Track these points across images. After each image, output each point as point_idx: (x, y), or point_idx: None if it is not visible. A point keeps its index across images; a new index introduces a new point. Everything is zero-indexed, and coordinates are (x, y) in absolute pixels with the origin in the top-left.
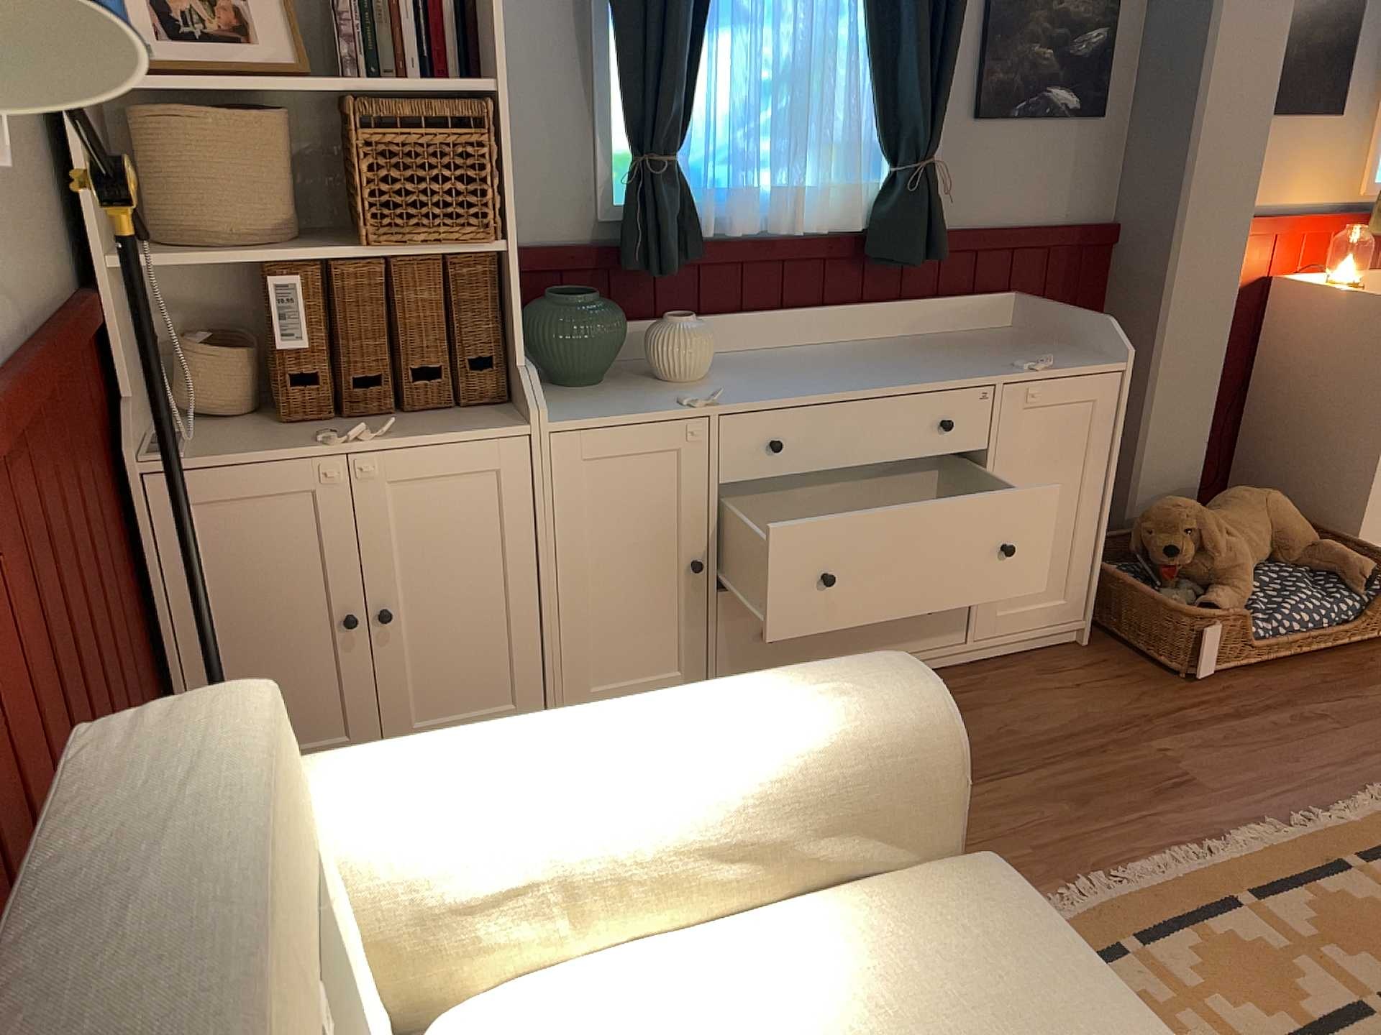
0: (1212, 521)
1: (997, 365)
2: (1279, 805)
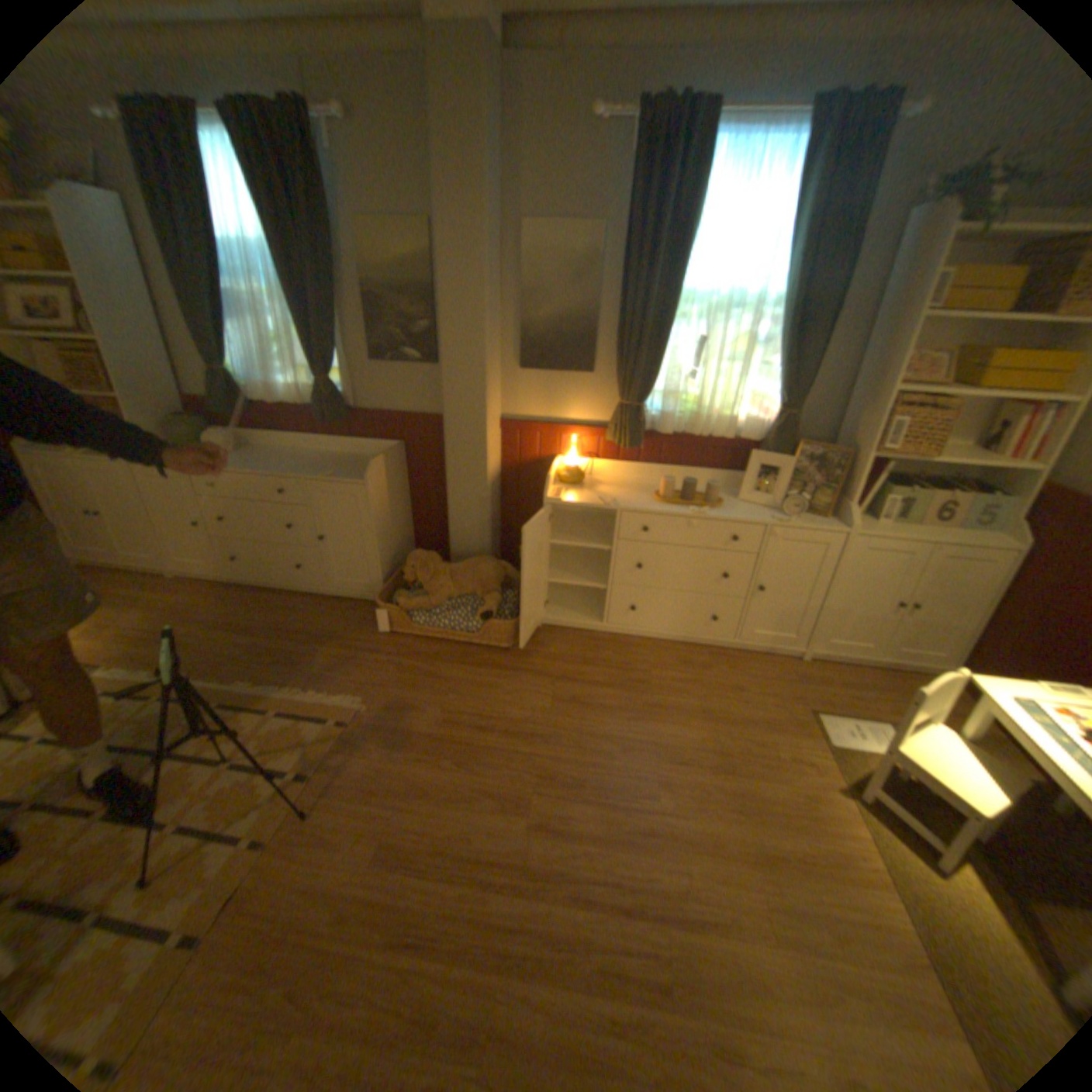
0: (427, 566)
1: (319, 472)
2: (303, 686)
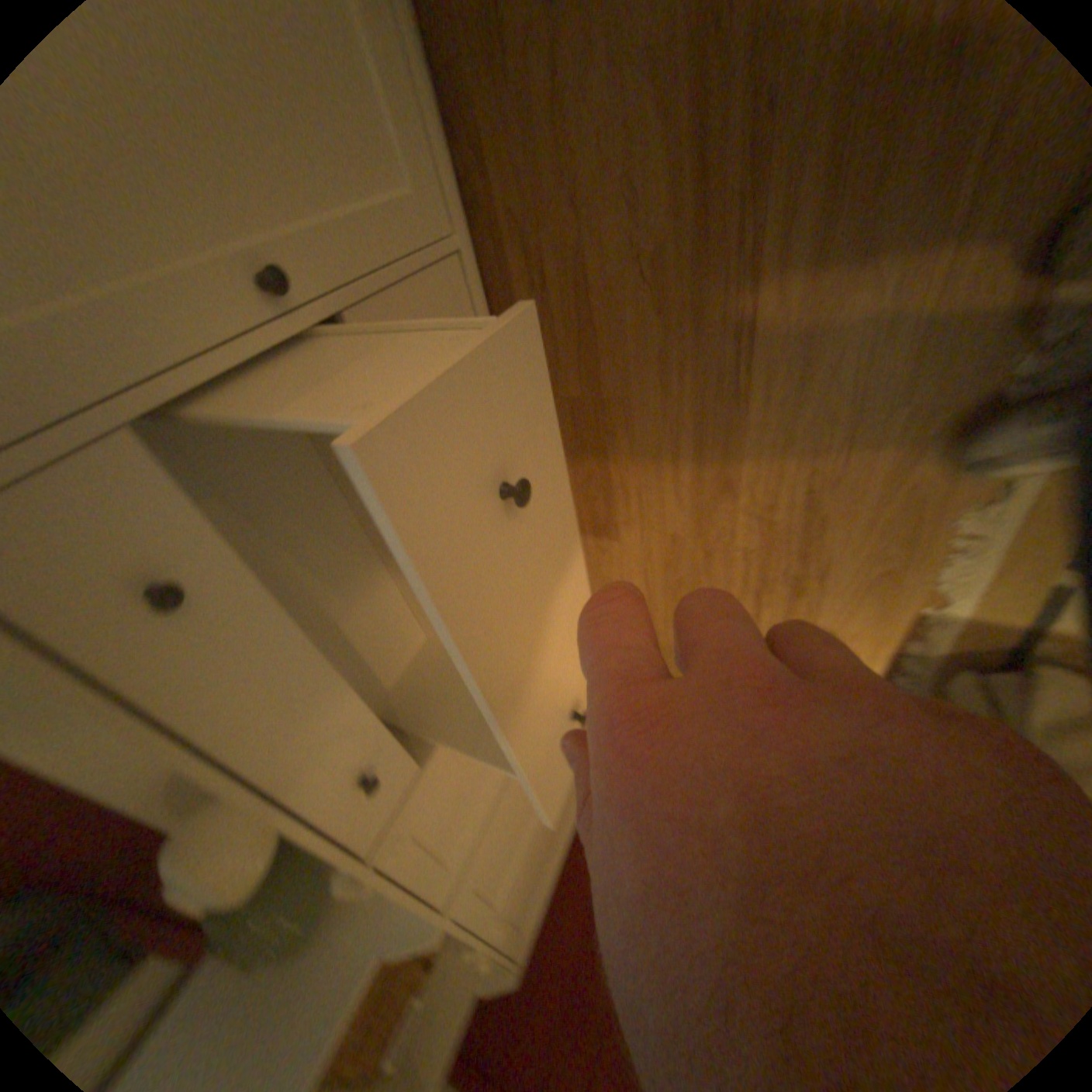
0: None
1: None
2: None
